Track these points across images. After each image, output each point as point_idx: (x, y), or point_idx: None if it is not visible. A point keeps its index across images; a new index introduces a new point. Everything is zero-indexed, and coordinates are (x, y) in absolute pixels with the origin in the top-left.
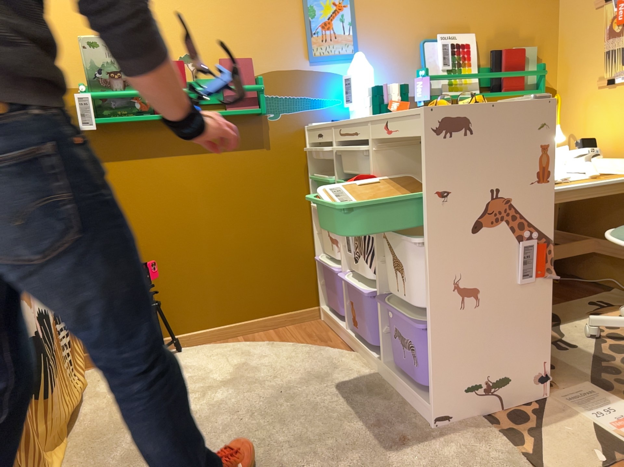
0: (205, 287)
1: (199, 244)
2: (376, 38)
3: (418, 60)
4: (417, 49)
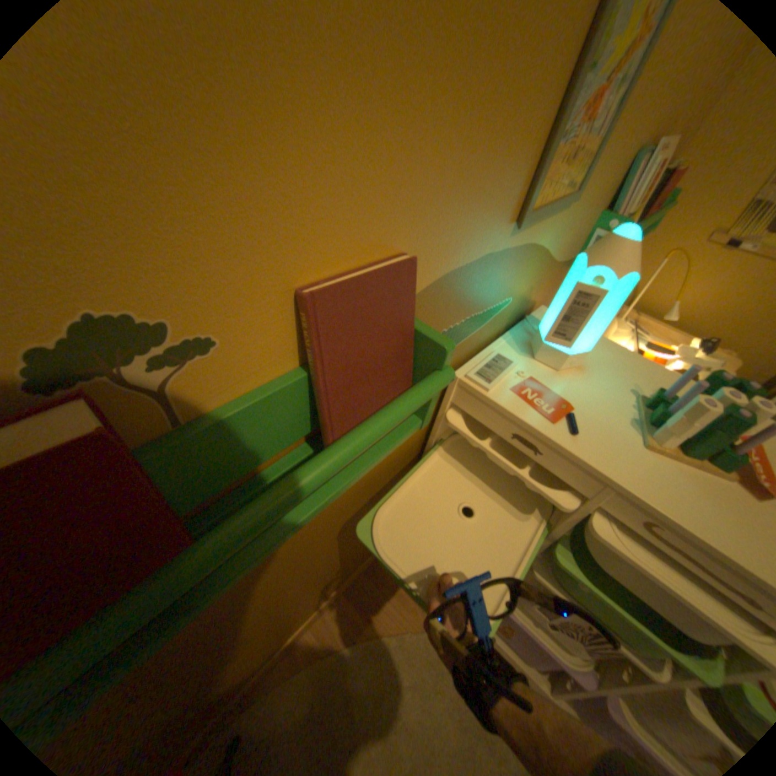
0: (259, 653)
1: (246, 640)
2: (617, 143)
3: (616, 189)
4: (630, 166)
